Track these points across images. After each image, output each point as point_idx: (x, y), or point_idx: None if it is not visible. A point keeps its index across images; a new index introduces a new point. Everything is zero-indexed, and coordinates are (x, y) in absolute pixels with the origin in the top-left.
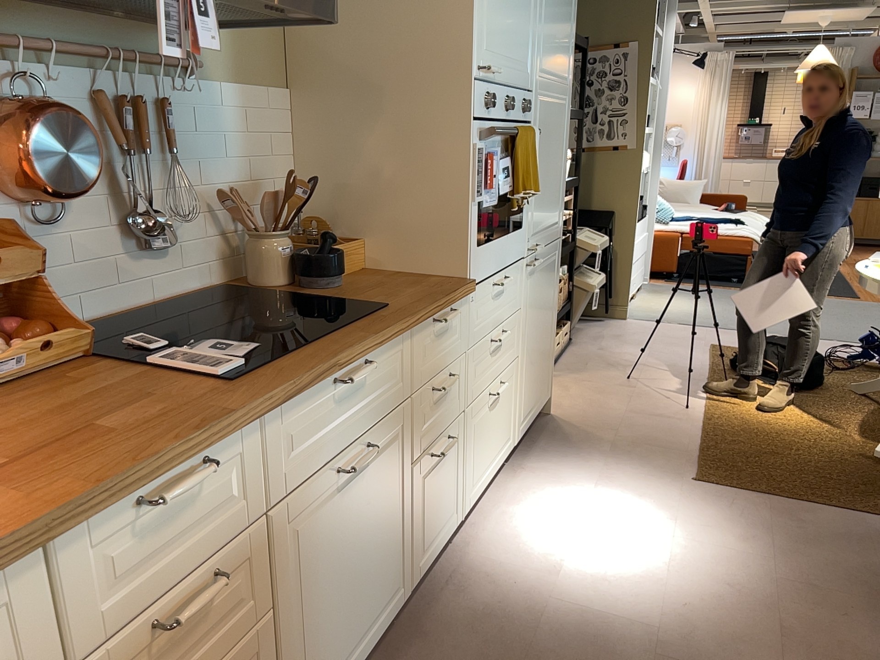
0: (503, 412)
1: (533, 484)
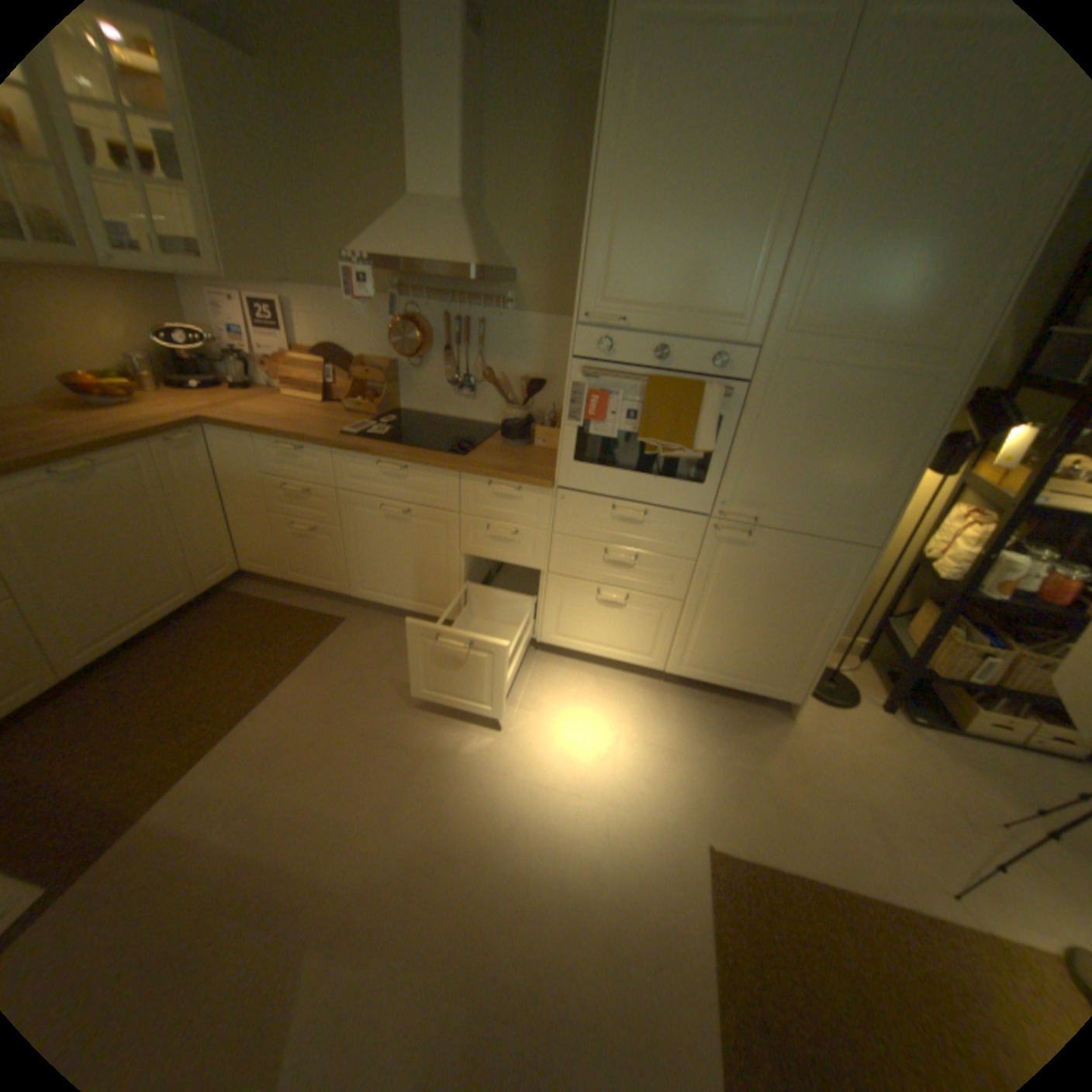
0: (630, 624)
1: (634, 699)
